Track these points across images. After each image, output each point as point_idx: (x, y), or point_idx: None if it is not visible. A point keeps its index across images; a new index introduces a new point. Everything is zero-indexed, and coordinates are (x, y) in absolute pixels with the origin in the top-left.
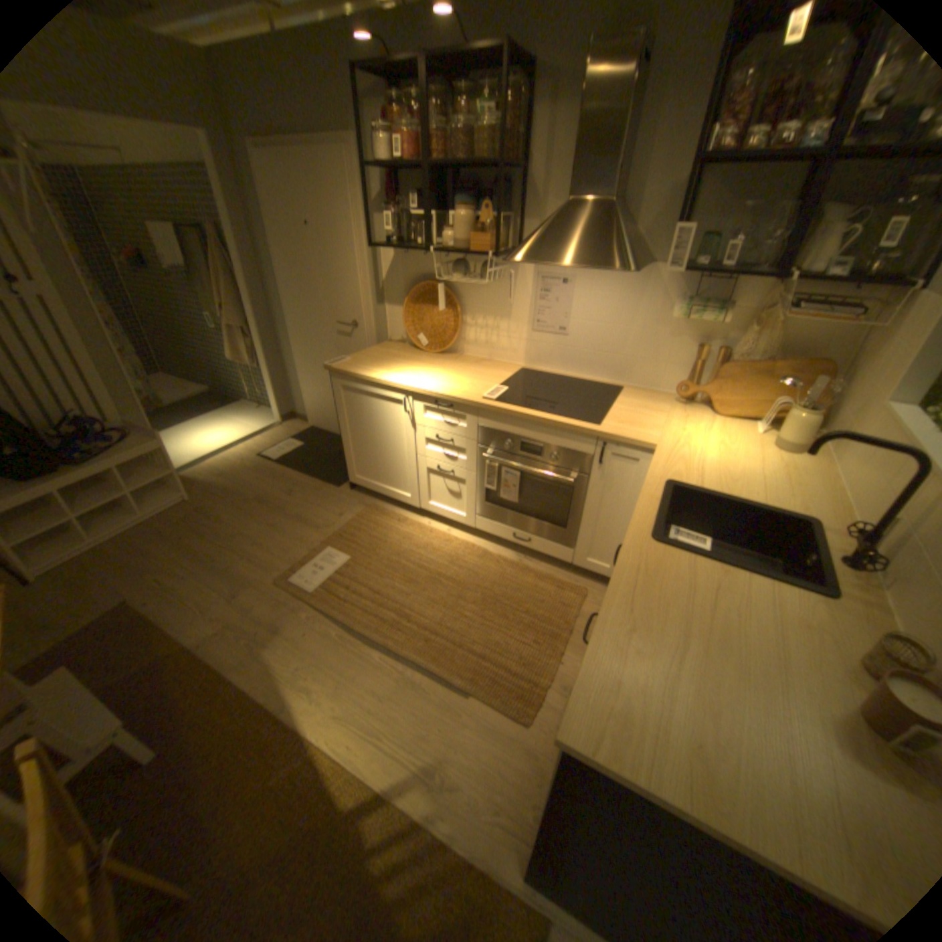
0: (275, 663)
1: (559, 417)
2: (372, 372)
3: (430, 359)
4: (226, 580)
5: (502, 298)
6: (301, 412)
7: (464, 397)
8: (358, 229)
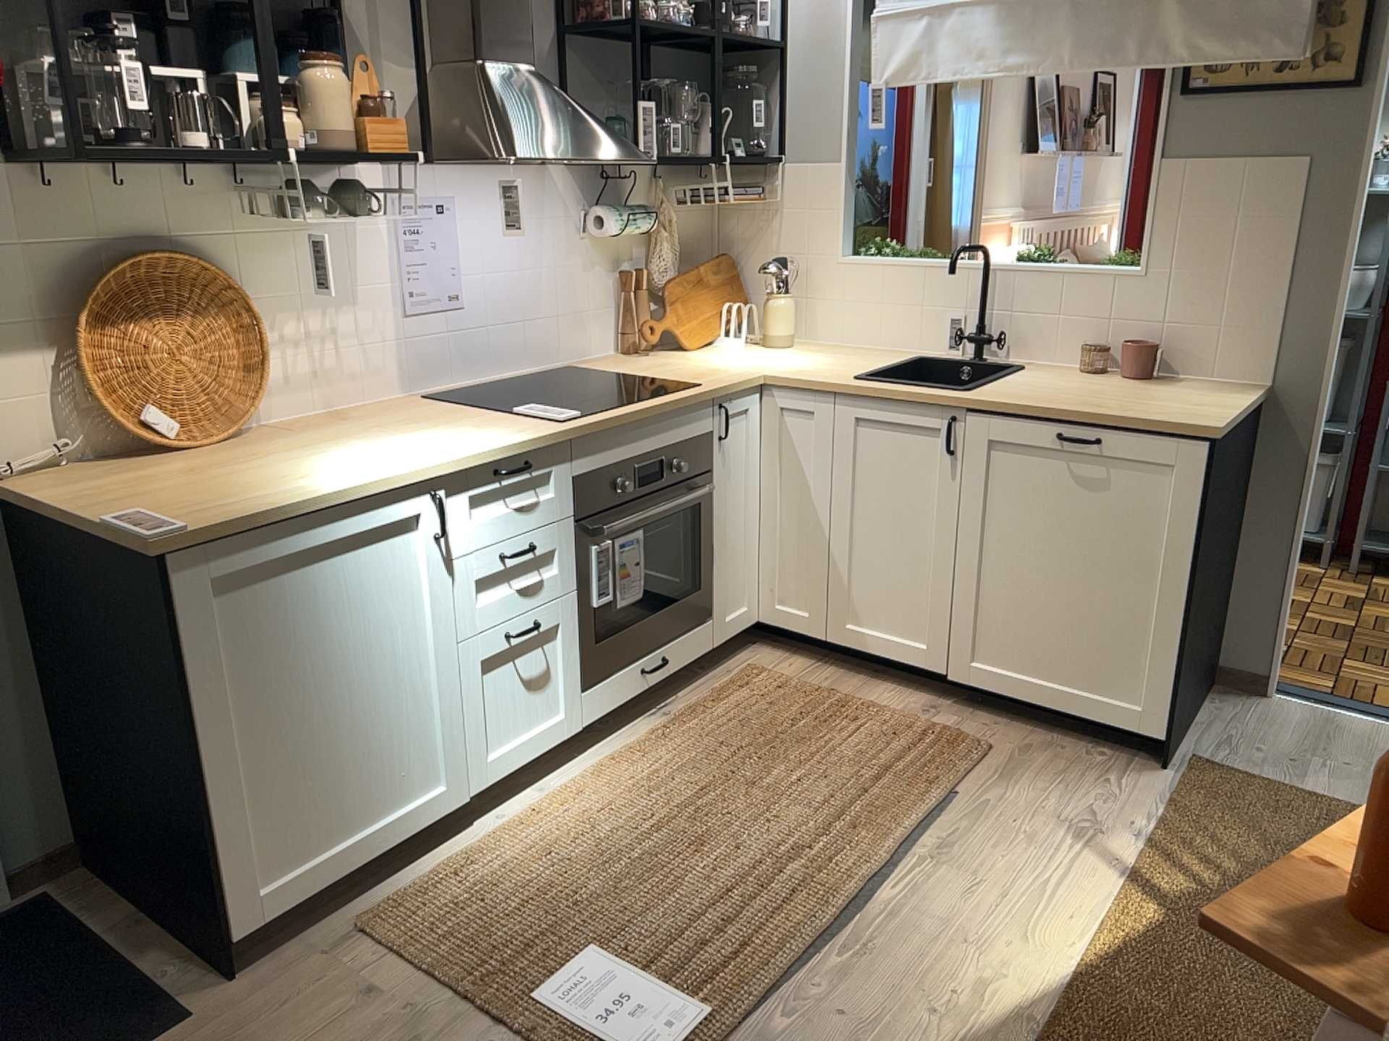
0: None
1: (667, 395)
2: (295, 490)
3: (257, 448)
4: None
5: (334, 264)
6: None
7: (544, 431)
8: None
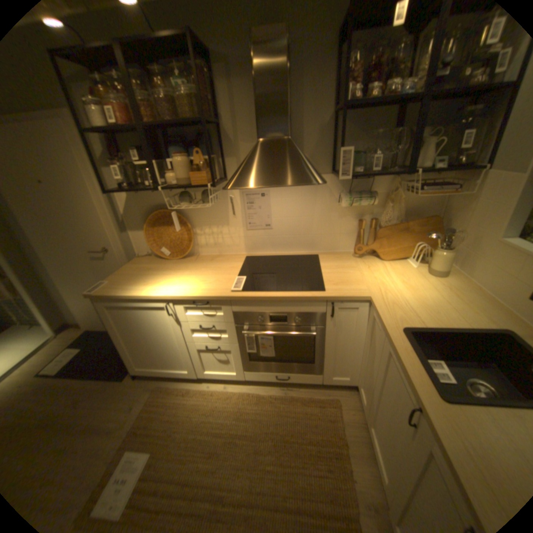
0: None
1: (294, 292)
2: (130, 290)
3: (175, 265)
4: None
5: (219, 212)
6: (72, 323)
7: (217, 294)
8: (89, 181)
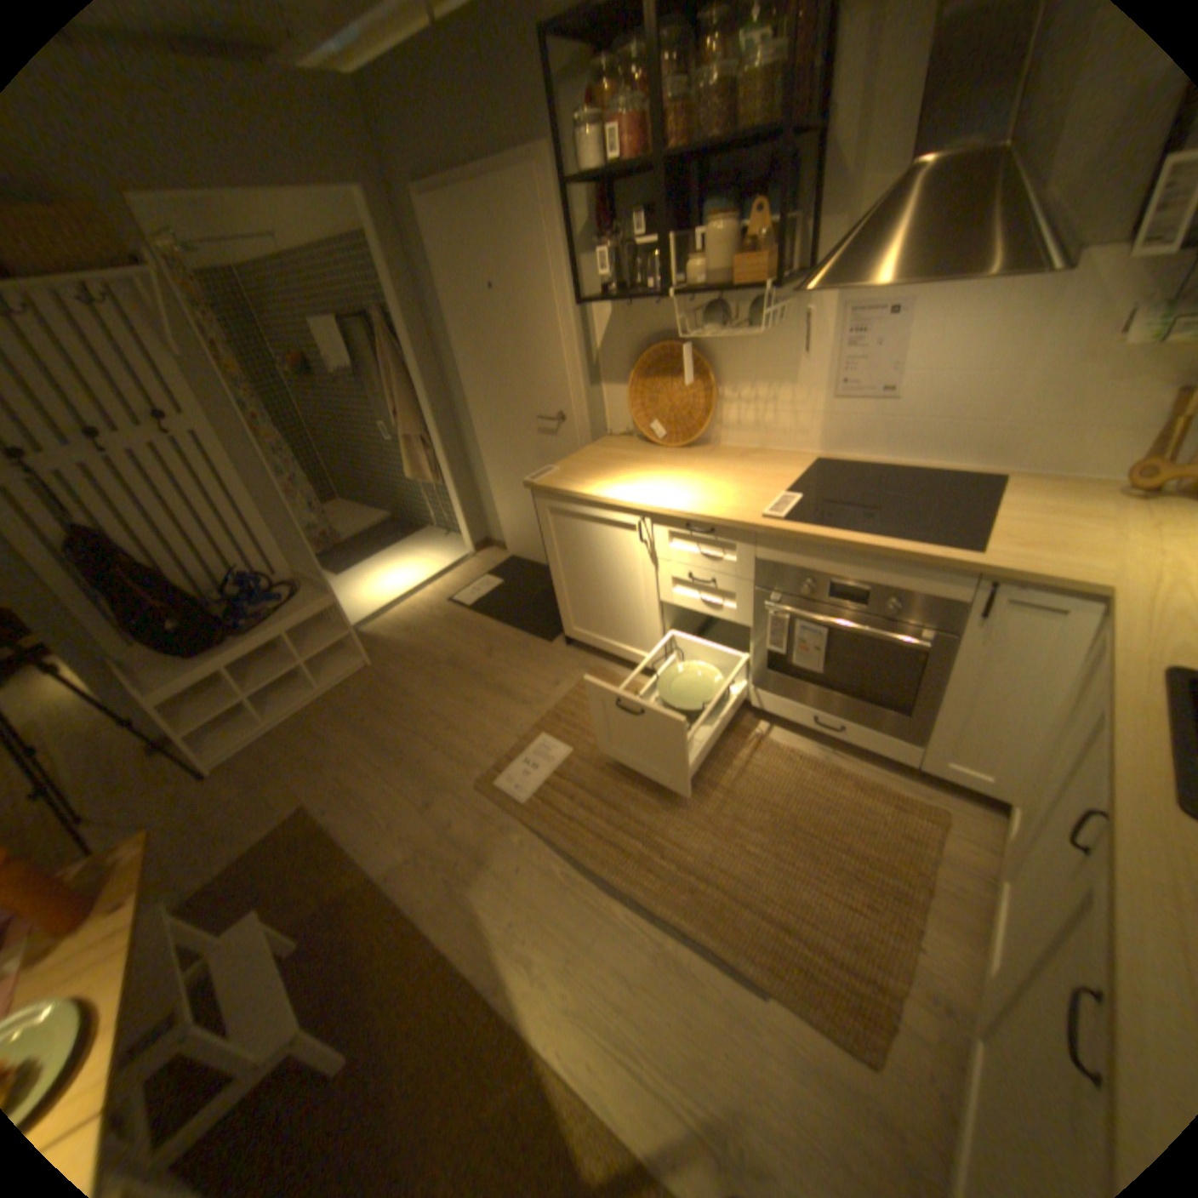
0: (481, 911)
1: (902, 541)
2: (589, 485)
3: (670, 456)
4: (416, 779)
5: (781, 351)
6: (498, 538)
7: (733, 515)
8: (559, 281)
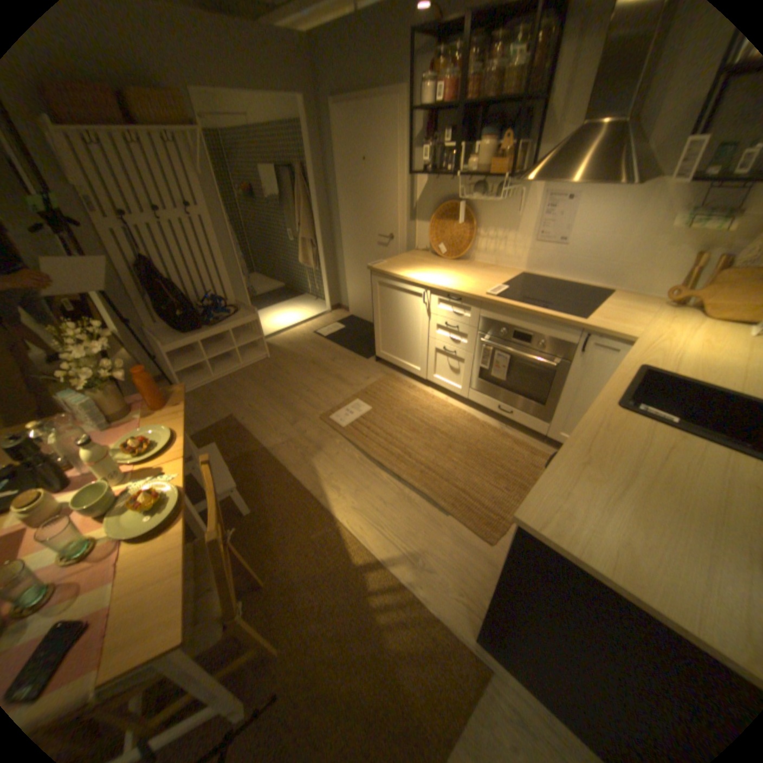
0: (318, 467)
1: (550, 311)
2: (401, 271)
3: (446, 263)
4: (290, 411)
5: (512, 213)
6: (345, 304)
7: (471, 292)
8: (402, 161)
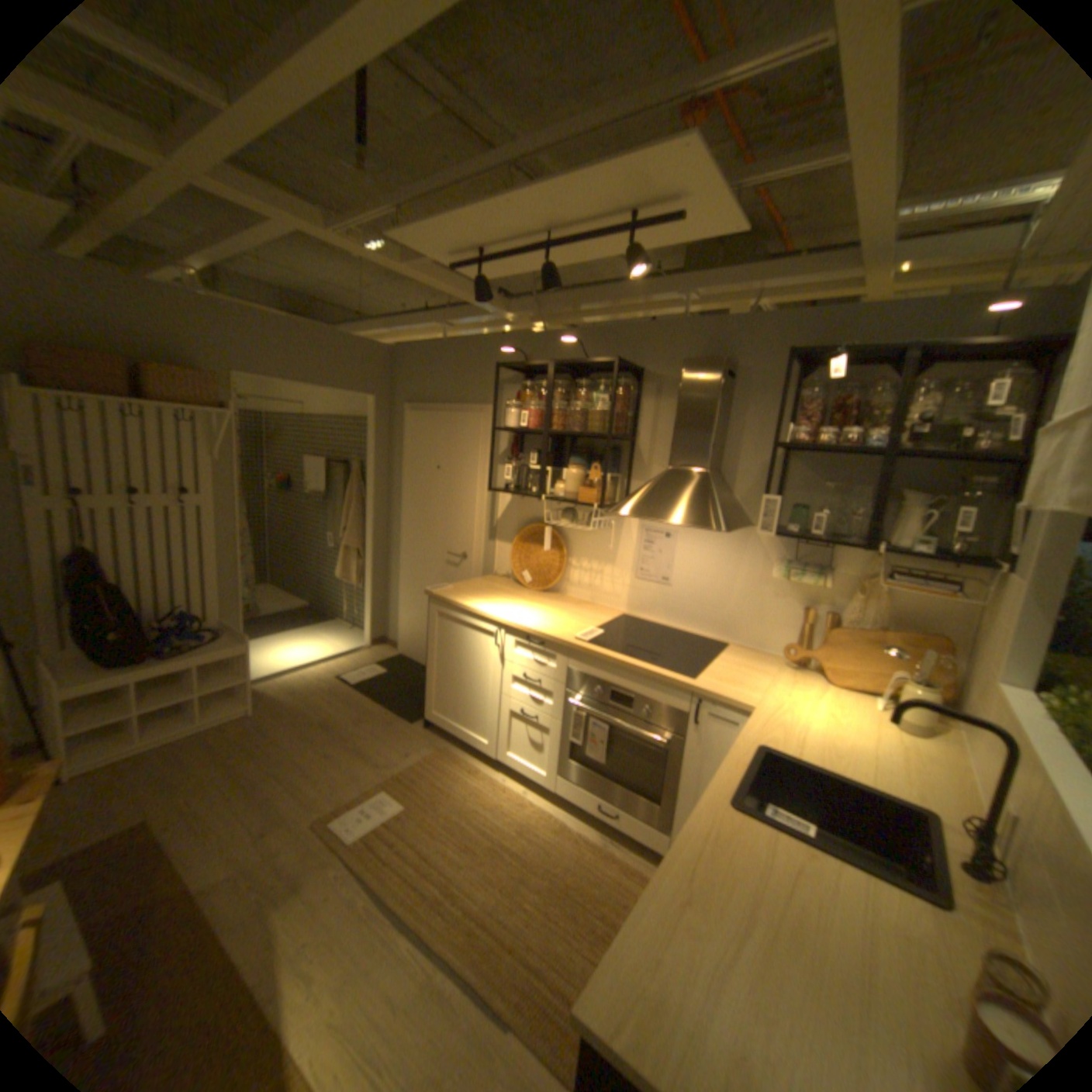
0: (281, 932)
1: (651, 667)
2: (469, 601)
3: (530, 595)
4: (259, 815)
5: (606, 545)
6: (392, 638)
7: (556, 635)
8: (482, 476)
